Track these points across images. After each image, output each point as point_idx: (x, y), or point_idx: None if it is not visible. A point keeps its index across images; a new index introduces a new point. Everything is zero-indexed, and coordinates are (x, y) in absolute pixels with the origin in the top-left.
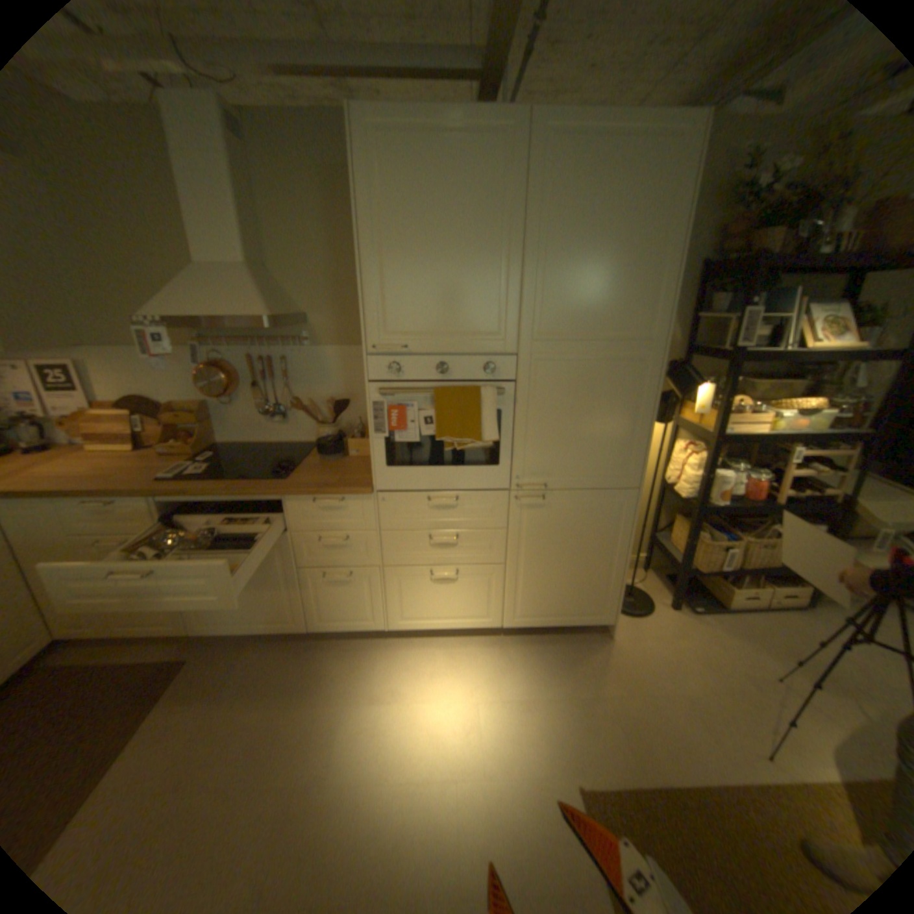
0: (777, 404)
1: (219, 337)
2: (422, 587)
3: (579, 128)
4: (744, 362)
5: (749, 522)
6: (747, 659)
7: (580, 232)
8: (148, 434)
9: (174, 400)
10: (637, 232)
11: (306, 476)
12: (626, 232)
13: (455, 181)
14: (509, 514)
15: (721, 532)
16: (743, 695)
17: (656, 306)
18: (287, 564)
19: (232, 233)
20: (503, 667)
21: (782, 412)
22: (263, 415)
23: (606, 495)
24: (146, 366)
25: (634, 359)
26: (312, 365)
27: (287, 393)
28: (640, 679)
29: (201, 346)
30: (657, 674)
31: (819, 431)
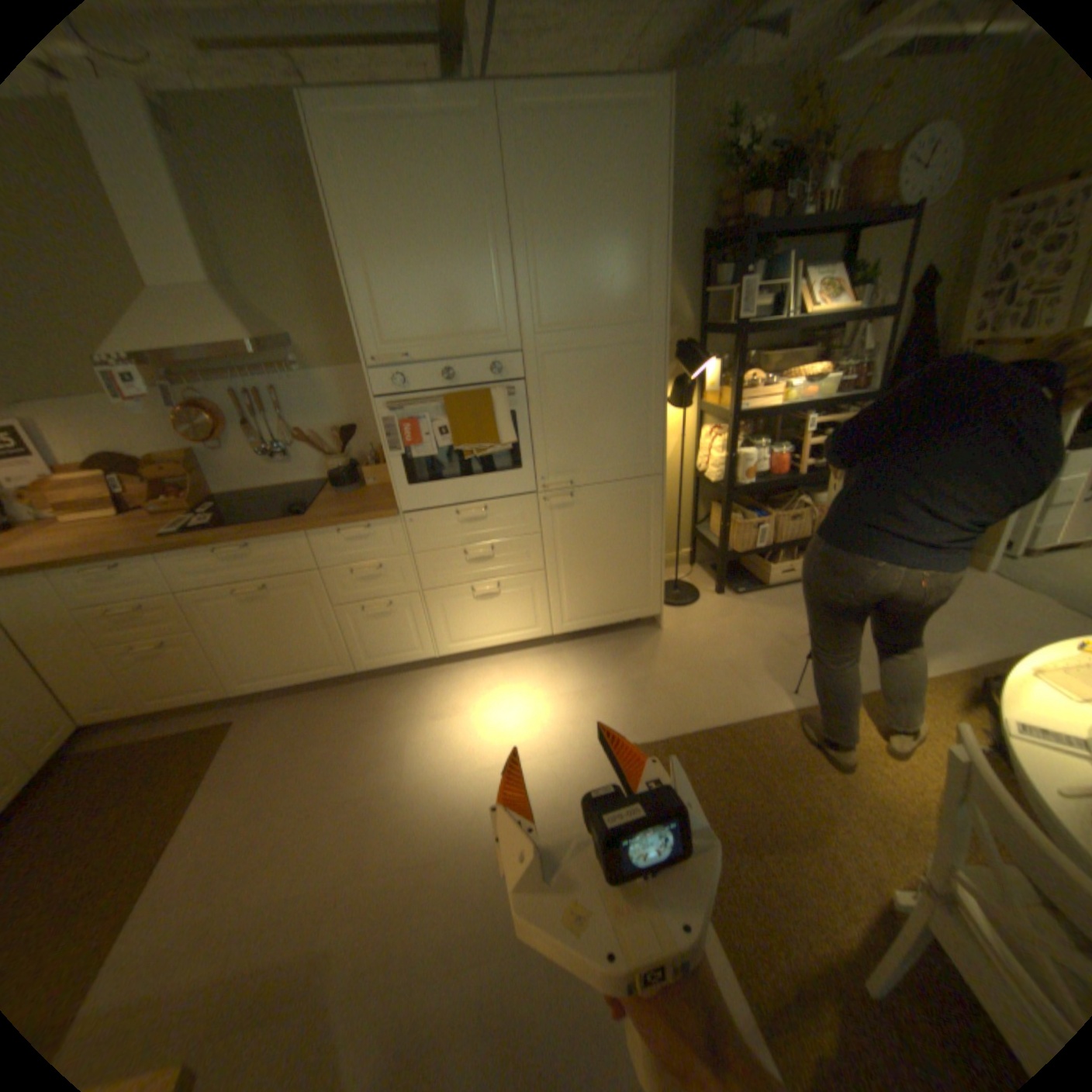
0: (787, 375)
1: (194, 373)
2: (466, 606)
3: (546, 105)
4: (748, 335)
5: (779, 499)
6: (782, 623)
7: (564, 215)
8: (133, 494)
9: (154, 452)
10: (621, 211)
11: (325, 510)
12: (610, 212)
13: (429, 172)
14: (540, 518)
15: (752, 511)
16: (777, 651)
17: (650, 286)
18: (322, 604)
19: (189, 249)
20: (558, 669)
21: (792, 382)
22: (262, 456)
23: (632, 485)
24: (113, 416)
25: (637, 343)
26: (307, 393)
27: (284, 427)
28: (686, 655)
29: (174, 386)
30: (701, 649)
31: (828, 397)
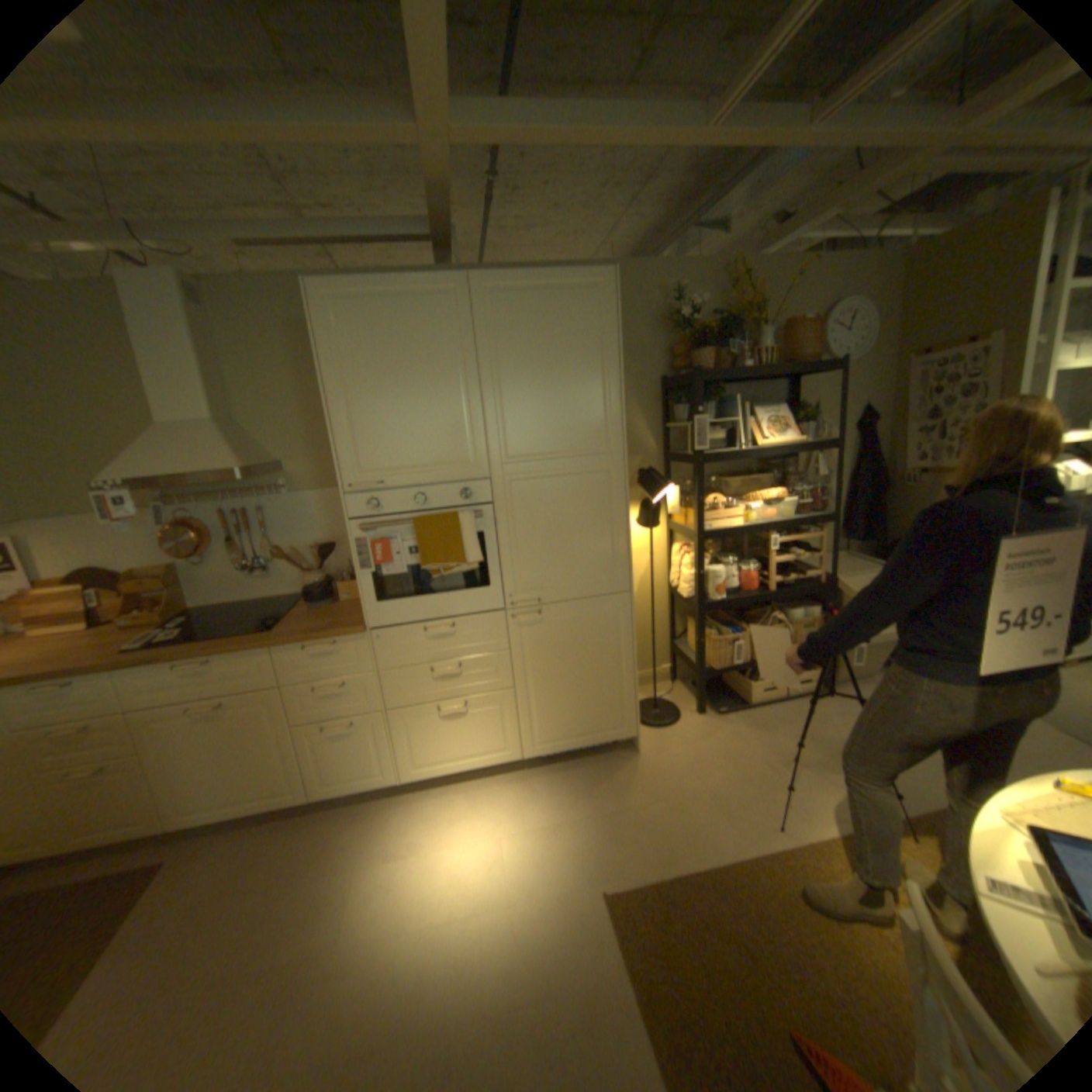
0: (746, 498)
1: (187, 494)
2: (430, 727)
3: (511, 287)
4: (704, 464)
5: (754, 614)
6: (766, 747)
7: (527, 368)
8: (106, 608)
9: (136, 567)
10: (577, 365)
11: (292, 626)
12: (568, 365)
13: (410, 335)
14: (509, 634)
15: (727, 627)
16: (761, 780)
17: (607, 424)
18: (278, 725)
19: (197, 392)
20: (527, 800)
21: (751, 505)
22: (241, 571)
23: (600, 601)
24: (102, 533)
25: (598, 471)
26: (292, 512)
27: (267, 544)
28: (664, 784)
29: (166, 506)
30: (681, 777)
31: (787, 519)
